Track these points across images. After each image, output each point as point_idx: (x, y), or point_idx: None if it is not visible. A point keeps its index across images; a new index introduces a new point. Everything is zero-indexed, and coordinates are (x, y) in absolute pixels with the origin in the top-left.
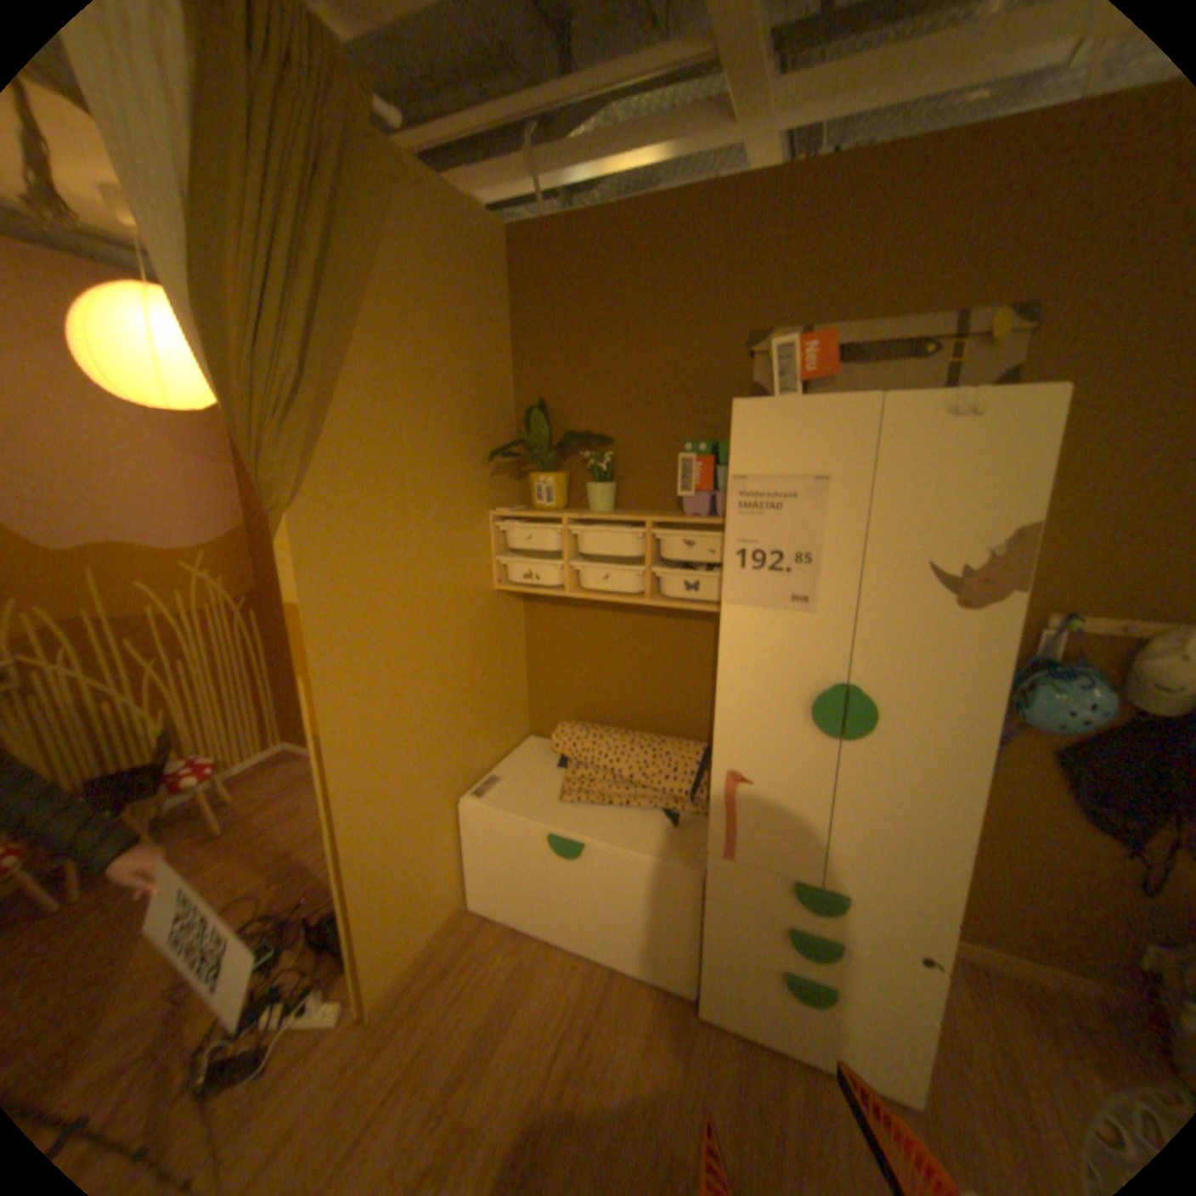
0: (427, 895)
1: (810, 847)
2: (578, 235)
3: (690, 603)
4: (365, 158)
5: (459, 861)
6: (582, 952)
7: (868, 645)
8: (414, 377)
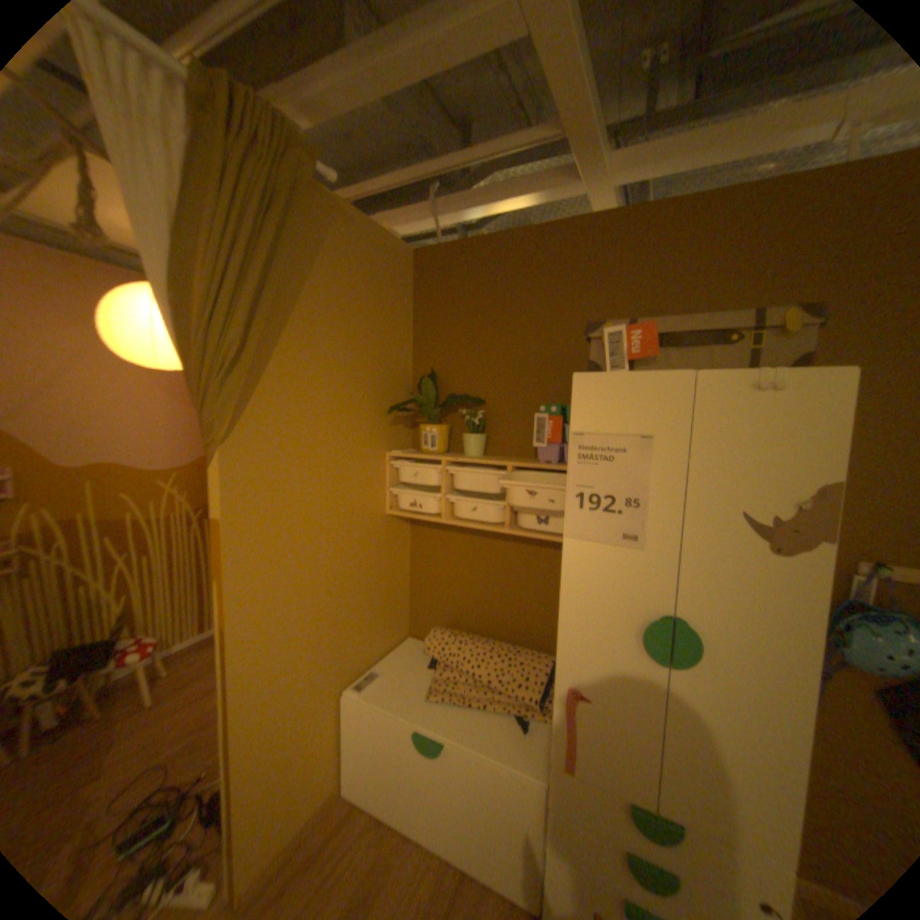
0: (306, 779)
1: (645, 770)
2: (466, 255)
3: (542, 533)
4: (312, 203)
5: (338, 747)
6: (437, 849)
7: (692, 582)
8: (335, 350)
